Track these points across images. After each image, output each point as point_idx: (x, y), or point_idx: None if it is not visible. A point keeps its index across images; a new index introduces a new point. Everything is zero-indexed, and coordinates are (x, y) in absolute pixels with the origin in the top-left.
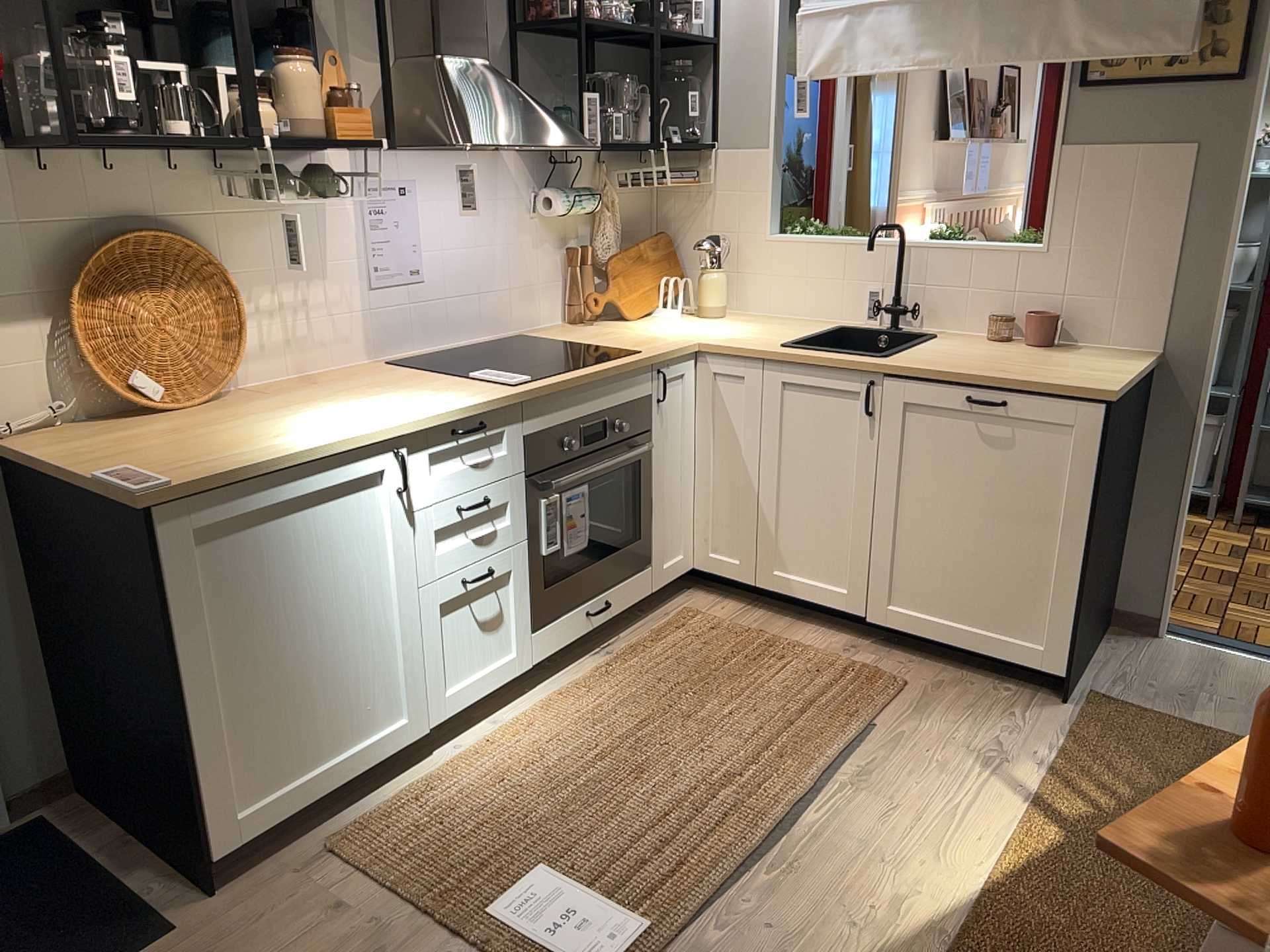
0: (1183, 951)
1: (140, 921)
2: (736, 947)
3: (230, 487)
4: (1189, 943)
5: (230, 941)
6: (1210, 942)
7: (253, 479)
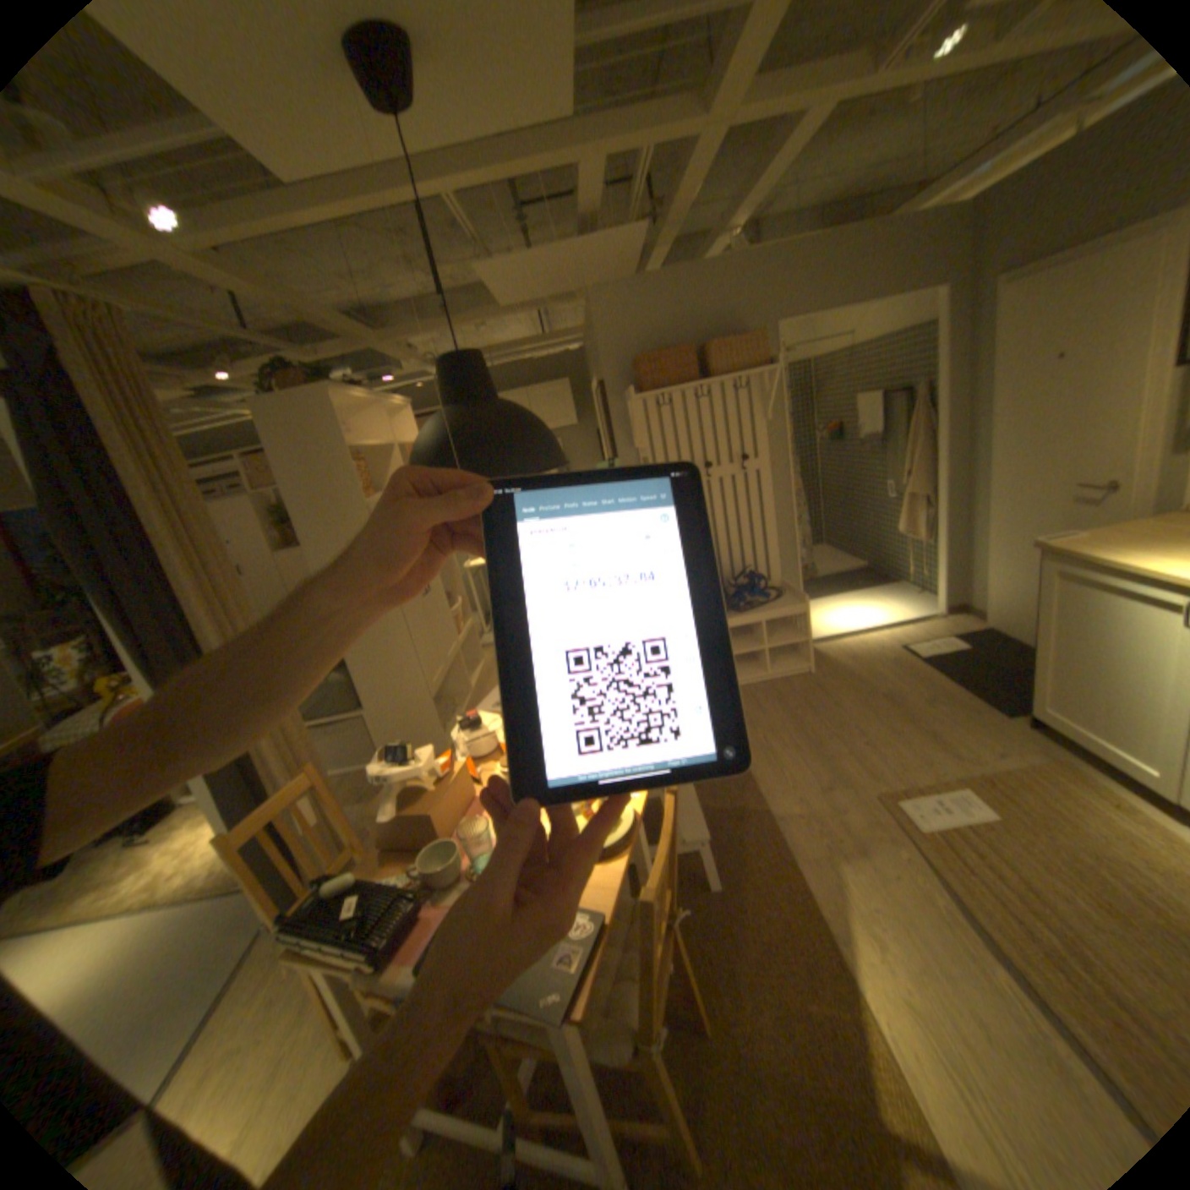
0: (750, 1040)
1: (1022, 711)
2: (894, 858)
3: (1077, 559)
4: (751, 1054)
5: (995, 729)
6: (743, 1068)
7: (1088, 561)
